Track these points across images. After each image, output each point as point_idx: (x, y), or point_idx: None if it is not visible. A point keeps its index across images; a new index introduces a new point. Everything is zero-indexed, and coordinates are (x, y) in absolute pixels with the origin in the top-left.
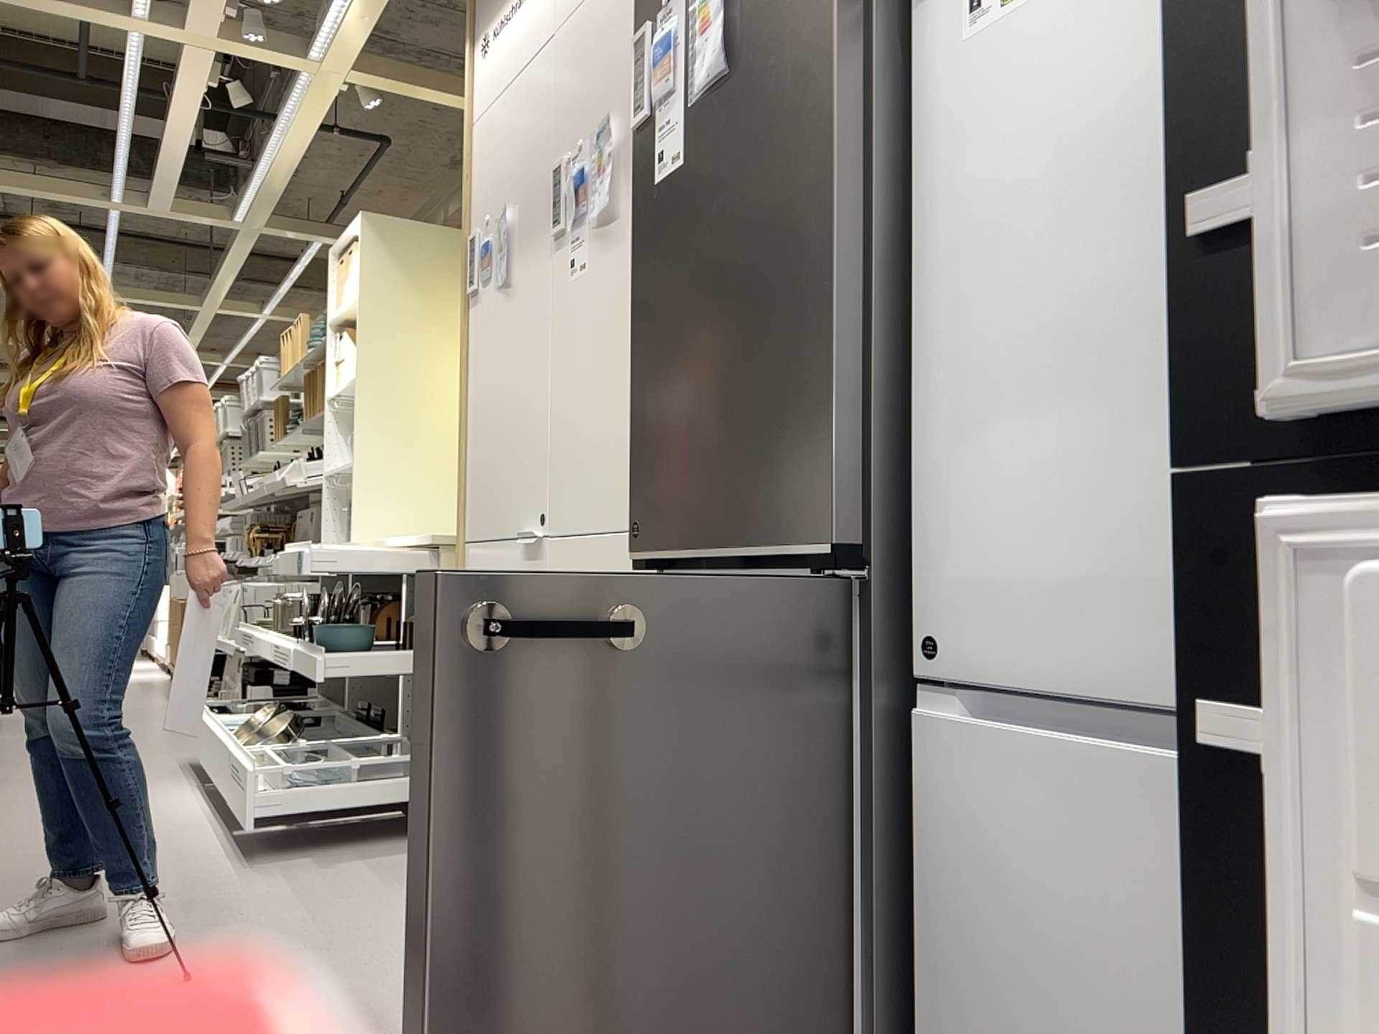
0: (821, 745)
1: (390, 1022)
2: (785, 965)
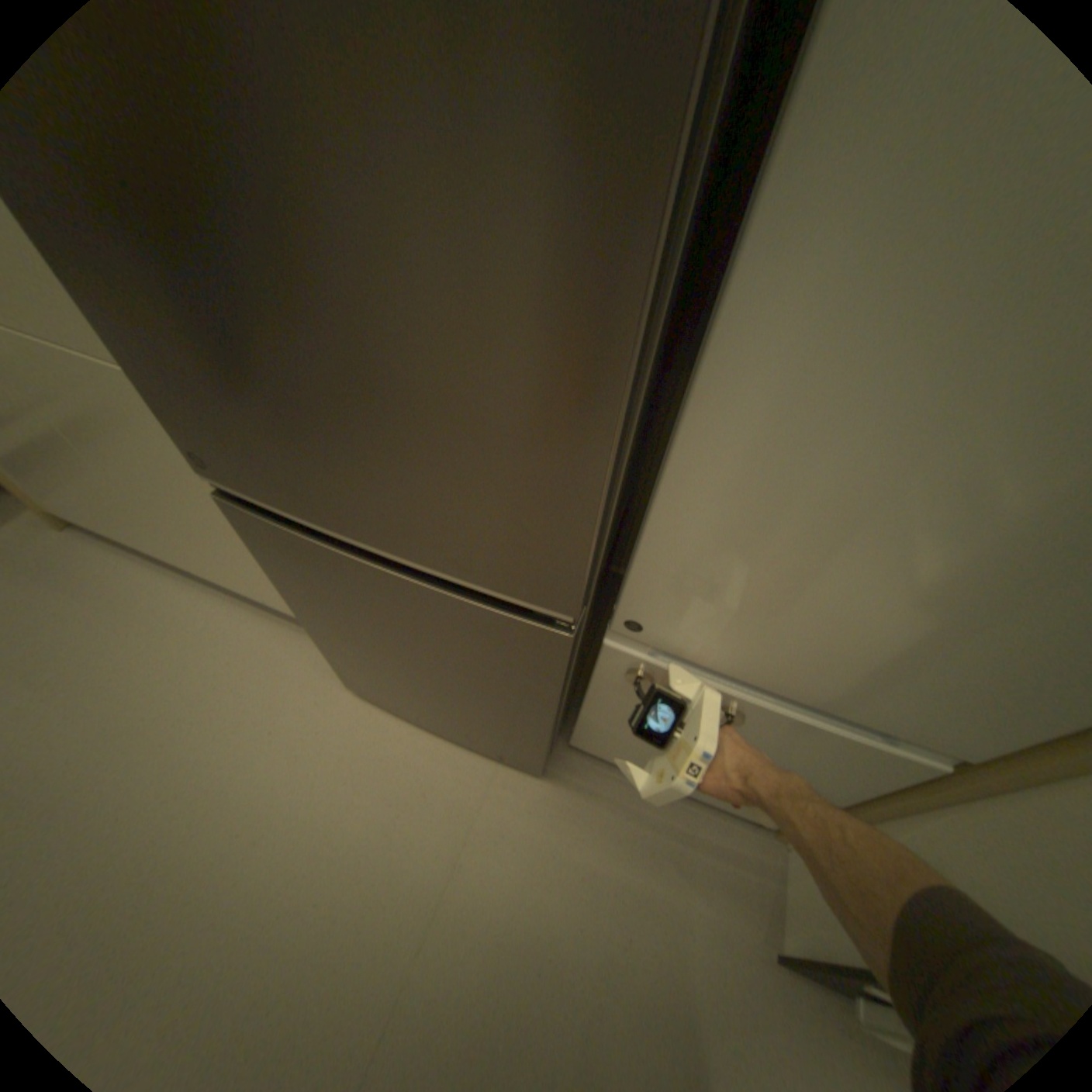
0: (539, 684)
1: (170, 750)
2: (498, 722)
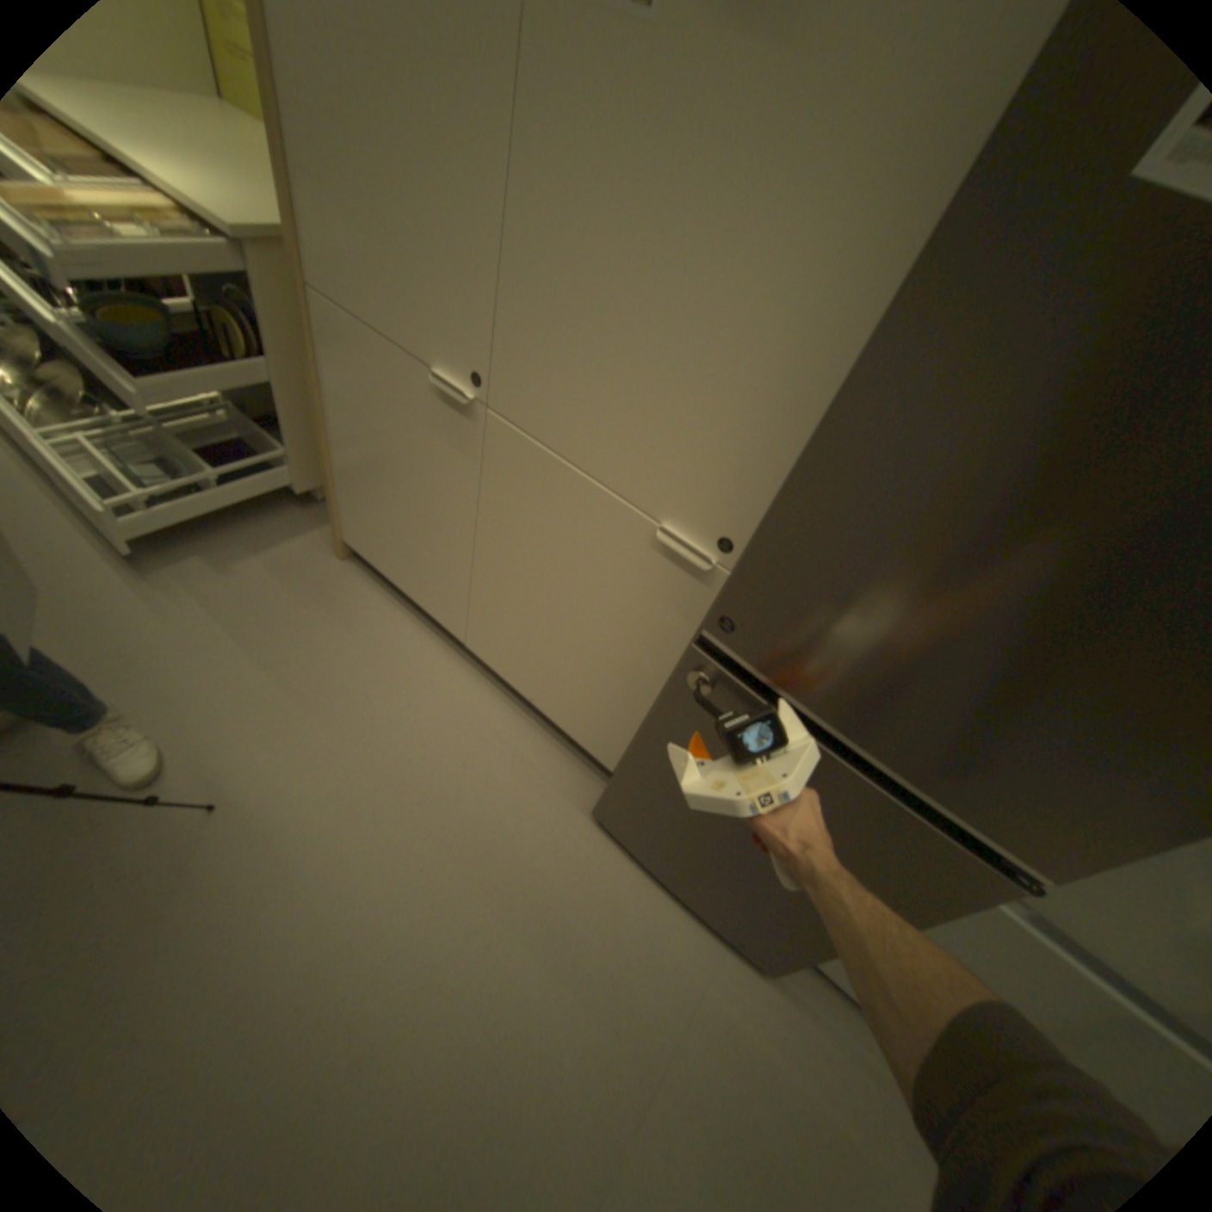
0: (916, 913)
1: (421, 819)
2: (788, 918)
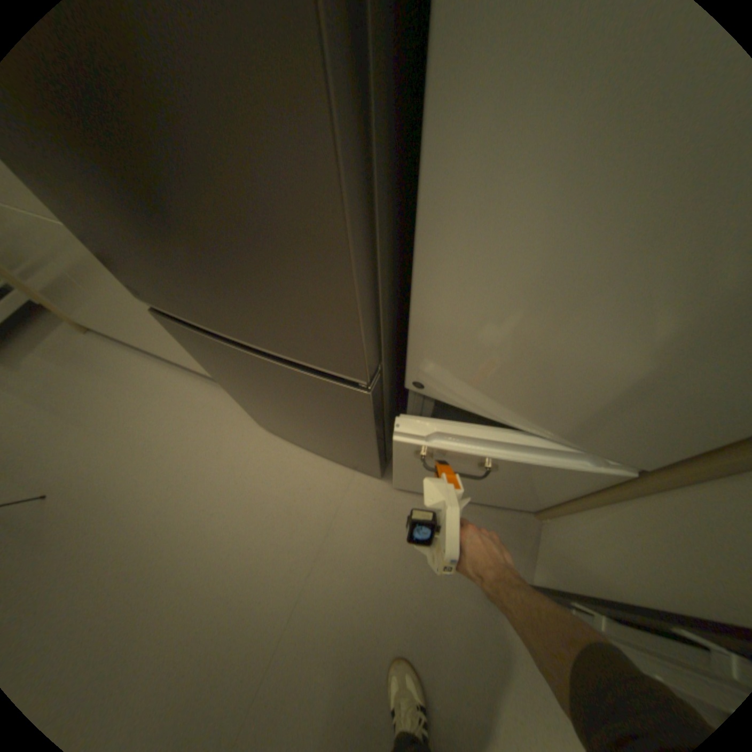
0: (361, 423)
1: (161, 463)
2: (347, 446)
